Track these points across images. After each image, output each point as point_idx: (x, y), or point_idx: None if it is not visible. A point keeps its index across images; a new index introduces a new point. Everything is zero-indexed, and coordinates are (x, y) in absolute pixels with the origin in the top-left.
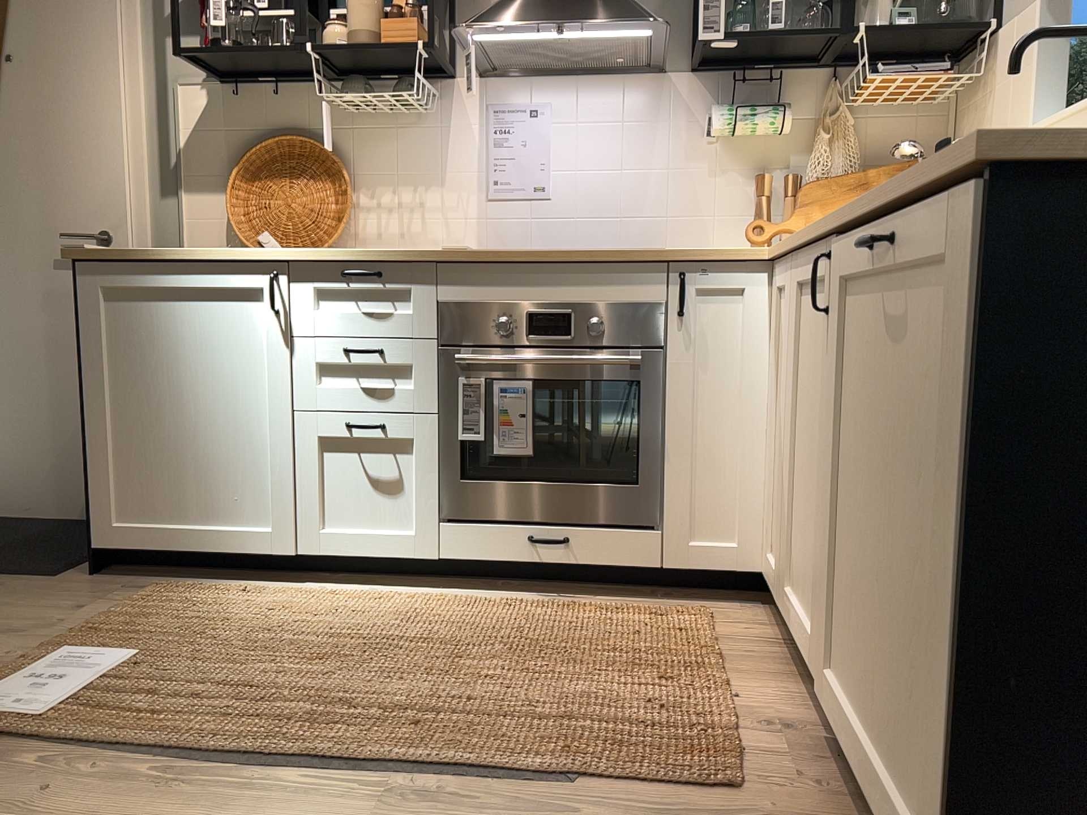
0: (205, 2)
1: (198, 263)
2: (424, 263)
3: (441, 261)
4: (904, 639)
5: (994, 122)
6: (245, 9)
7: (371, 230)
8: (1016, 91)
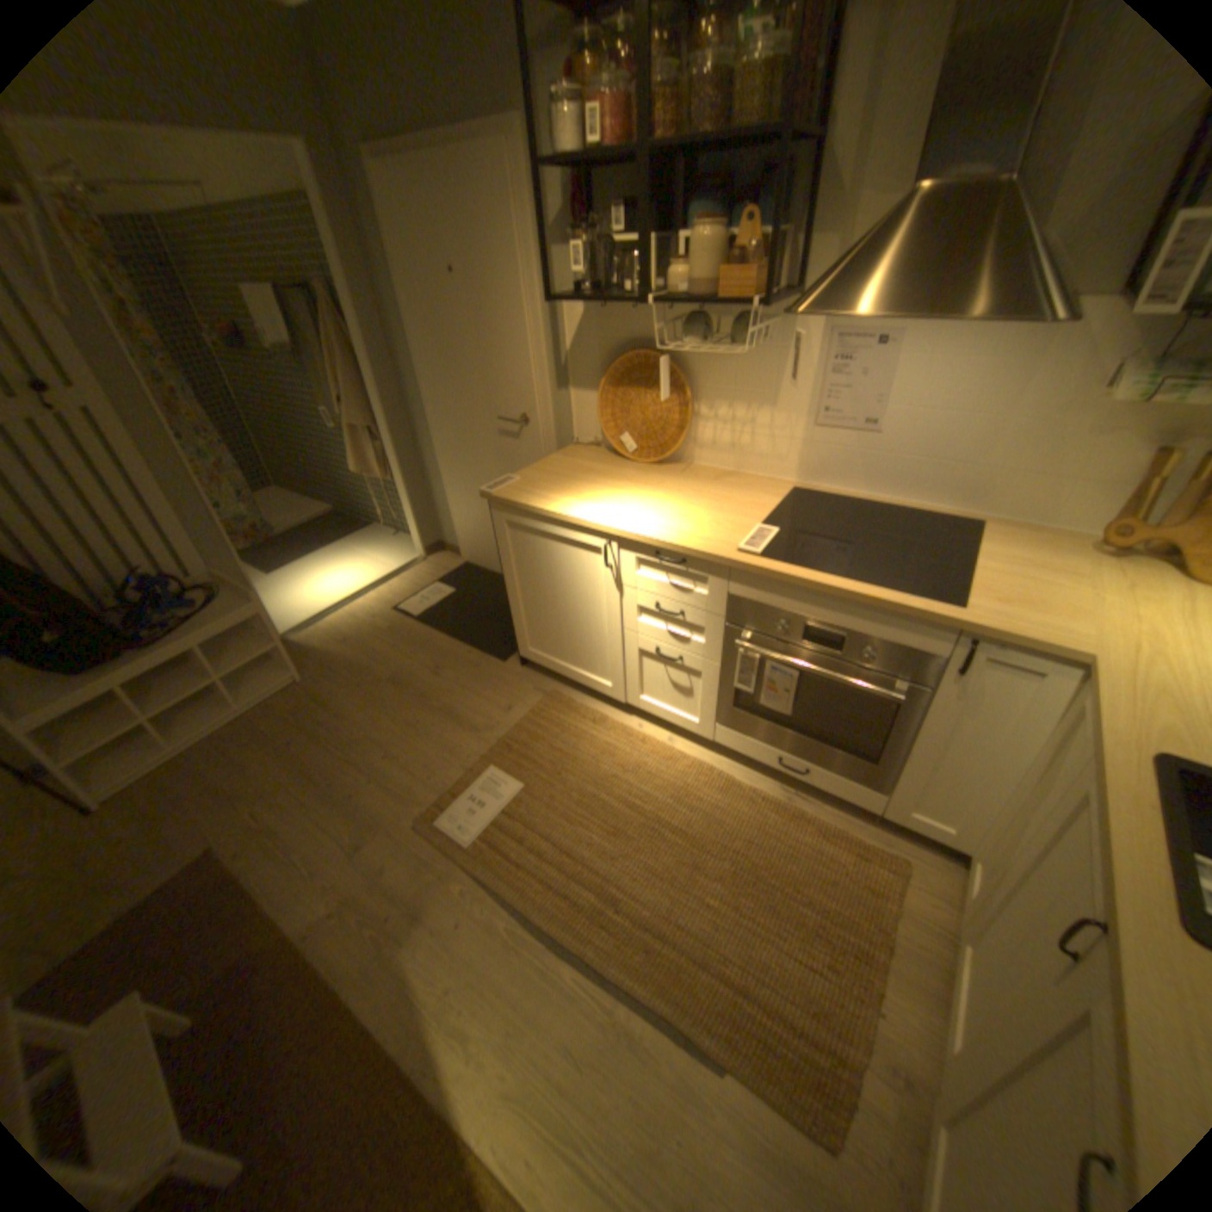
0: (578, 206)
1: (558, 518)
2: (718, 563)
3: (732, 566)
4: None
5: None
6: (608, 220)
7: (707, 436)
8: None
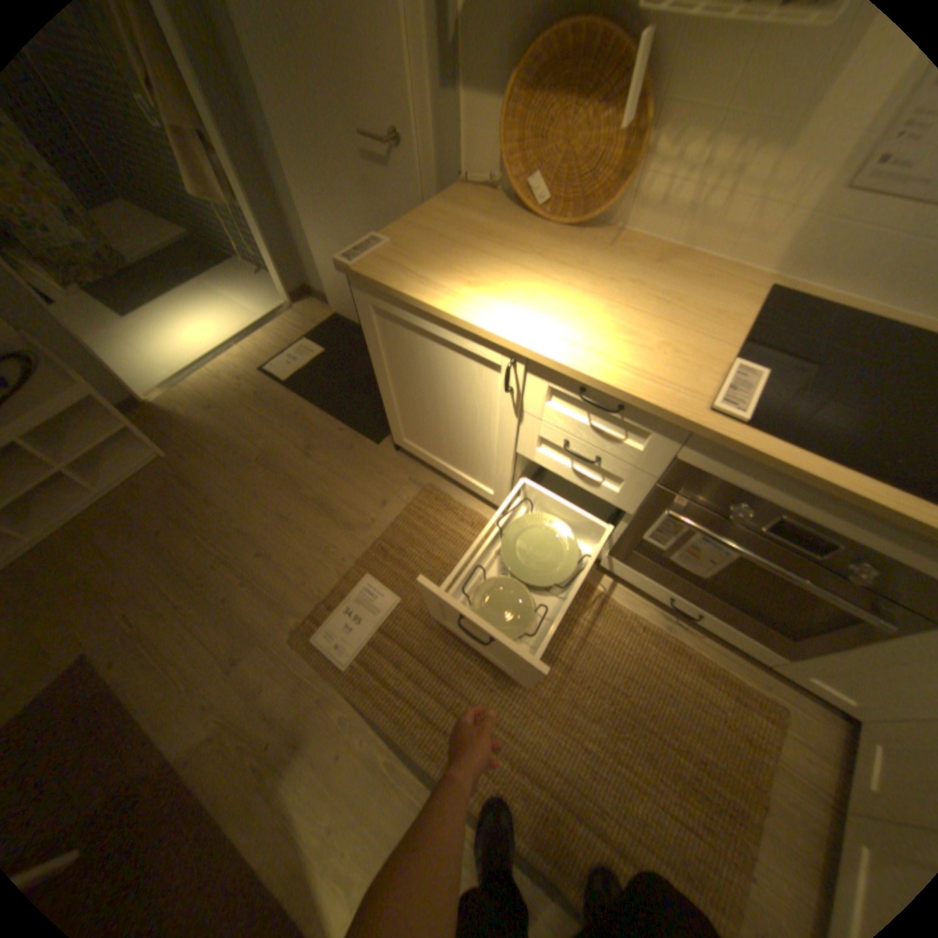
0: None
1: (444, 315)
2: (679, 423)
3: (702, 432)
4: None
5: None
6: None
7: (659, 188)
8: None
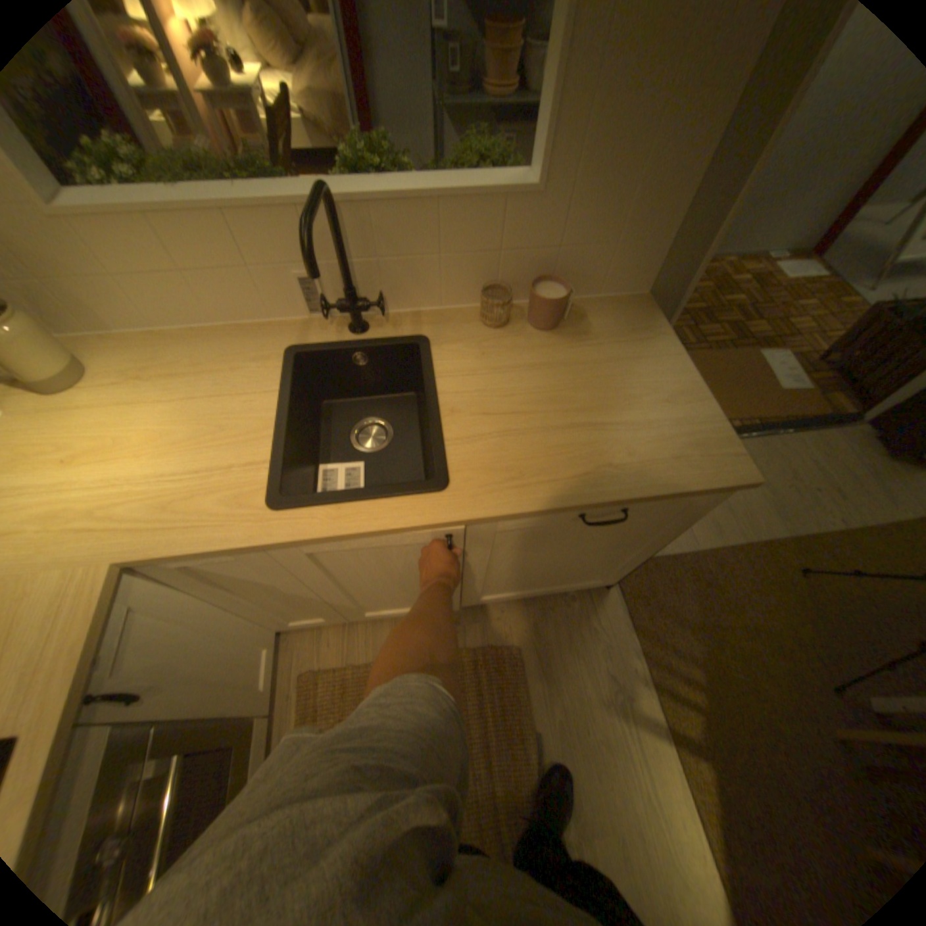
0: None
1: None
2: None
3: None
4: (565, 573)
5: None
6: None
7: None
8: None
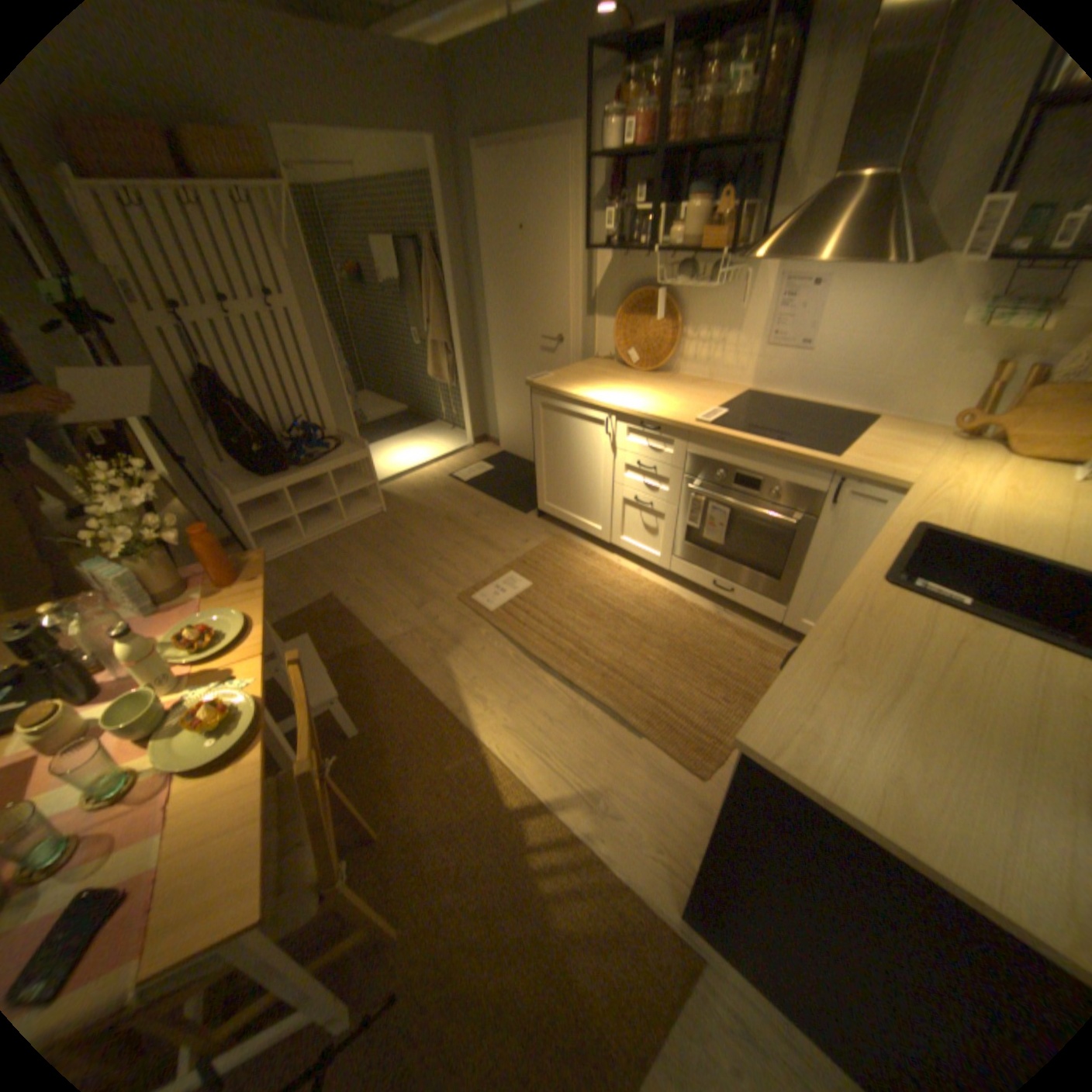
0: (615, 184)
1: (577, 399)
2: (681, 429)
3: (690, 430)
4: None
5: None
6: (634, 194)
7: (690, 353)
8: None
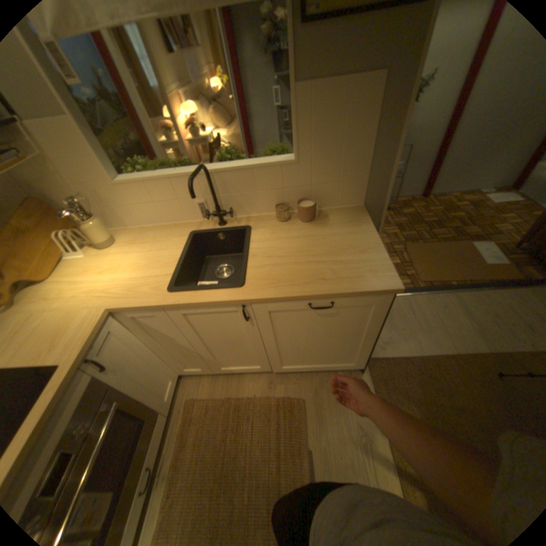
0: None
1: None
2: None
3: None
4: (326, 353)
5: (65, 173)
6: None
7: None
8: (80, 161)
